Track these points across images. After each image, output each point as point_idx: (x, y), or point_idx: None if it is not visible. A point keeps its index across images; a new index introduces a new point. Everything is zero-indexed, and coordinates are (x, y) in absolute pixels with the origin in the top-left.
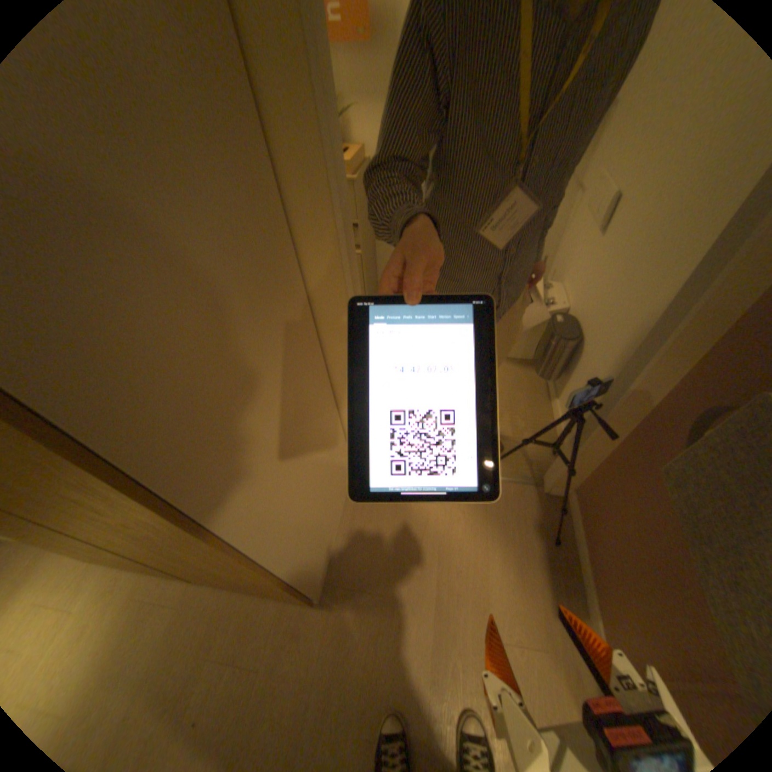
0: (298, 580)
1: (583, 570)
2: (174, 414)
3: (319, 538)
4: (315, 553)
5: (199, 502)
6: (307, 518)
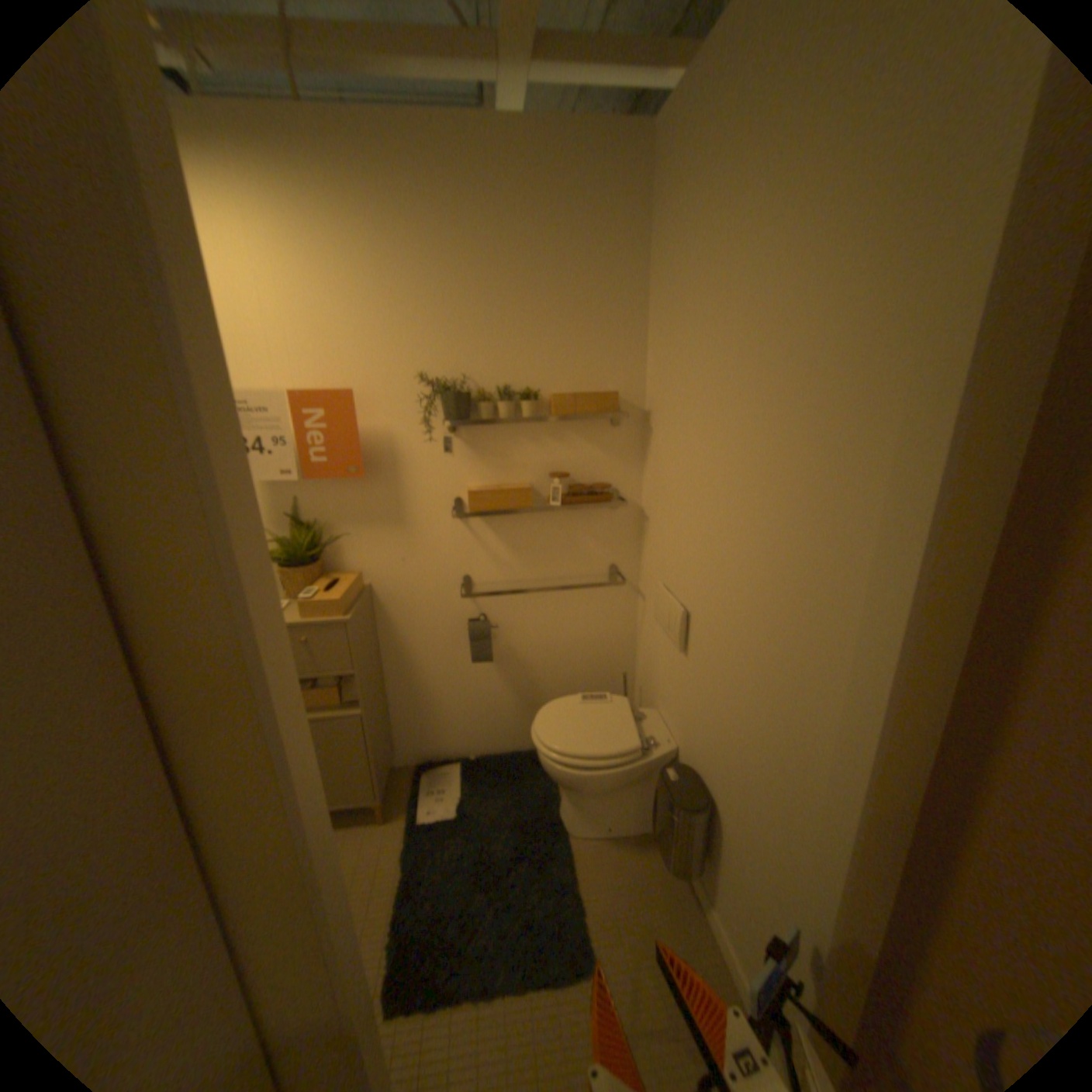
0: None
1: None
2: None
3: None
4: None
5: None
6: None
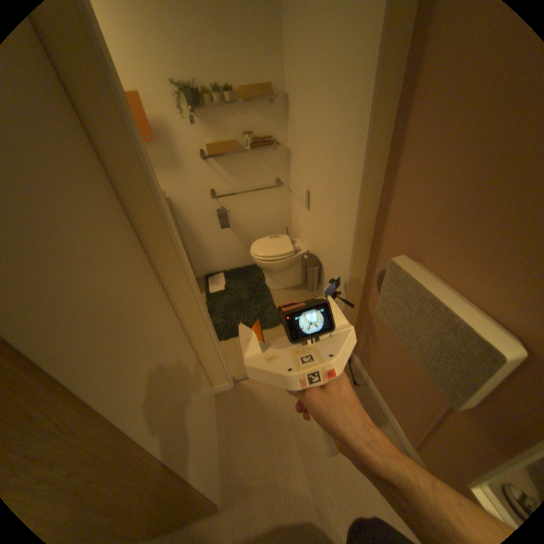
0: (202, 487)
1: (373, 393)
2: (107, 365)
3: (207, 450)
4: (207, 464)
5: (130, 424)
6: (195, 435)
